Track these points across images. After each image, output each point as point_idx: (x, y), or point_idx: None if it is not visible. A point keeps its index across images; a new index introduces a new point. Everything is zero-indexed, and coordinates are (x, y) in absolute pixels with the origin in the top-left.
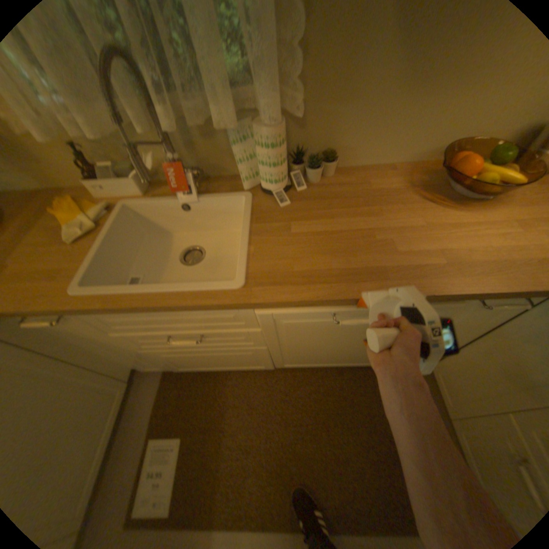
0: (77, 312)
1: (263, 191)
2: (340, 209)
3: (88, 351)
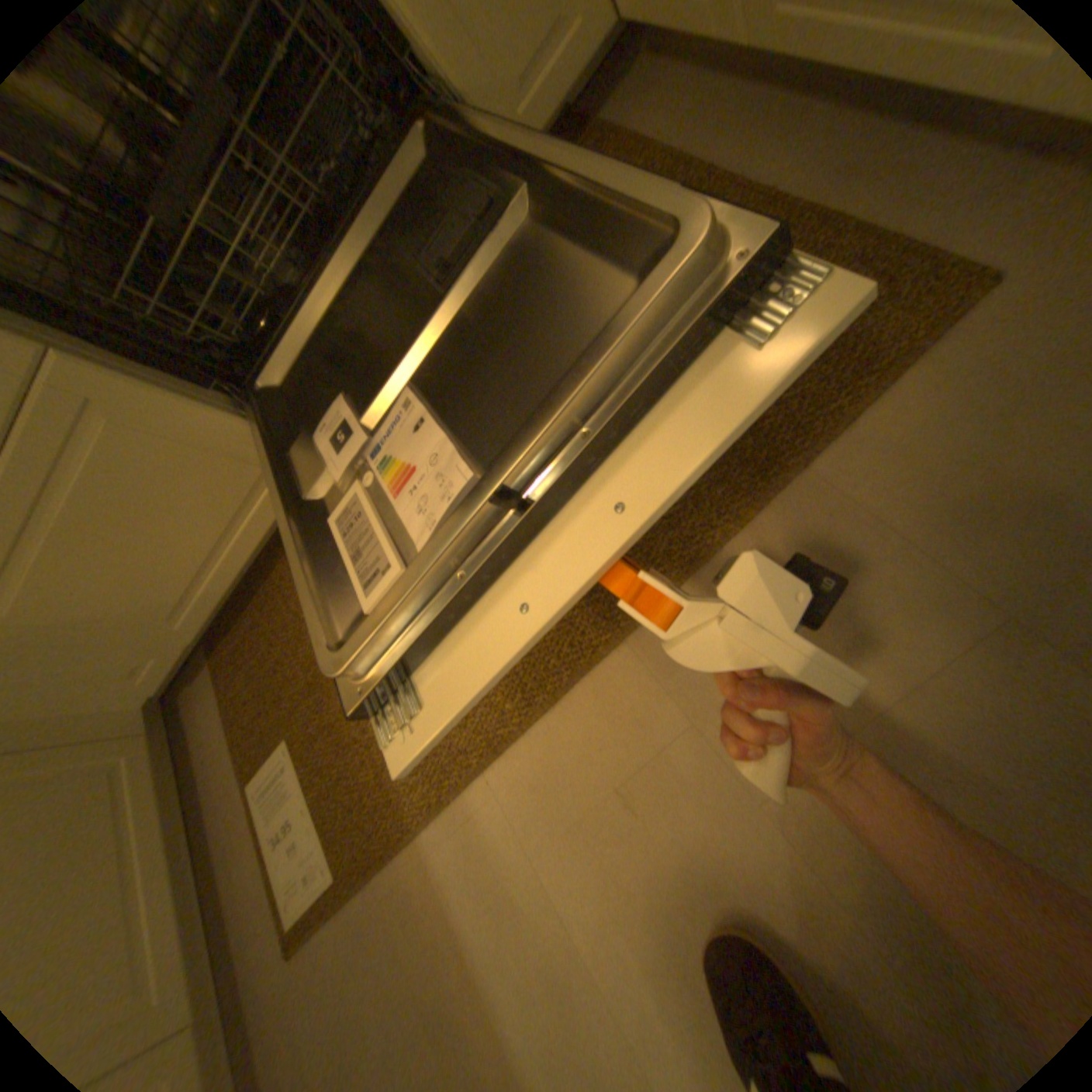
0: None
1: None
2: None
3: None
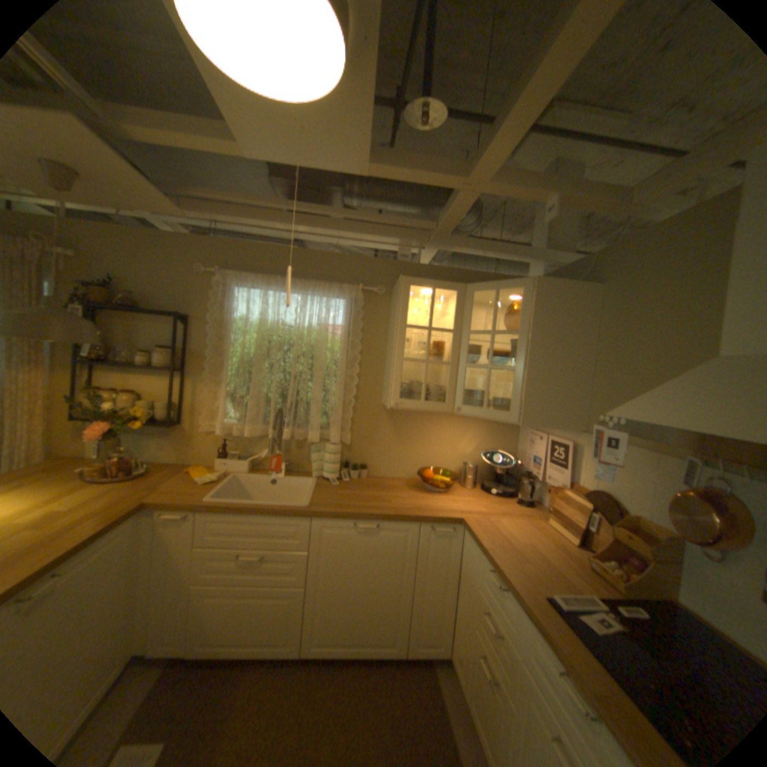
0: (206, 508)
1: (323, 479)
2: (365, 489)
3: (139, 586)
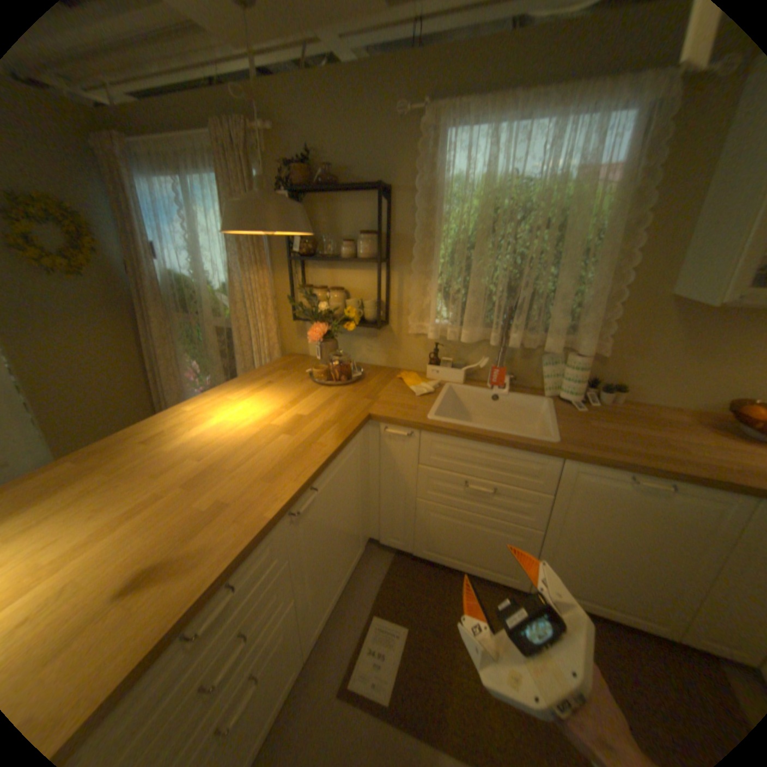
0: (434, 428)
1: (561, 399)
2: (633, 422)
3: (371, 486)
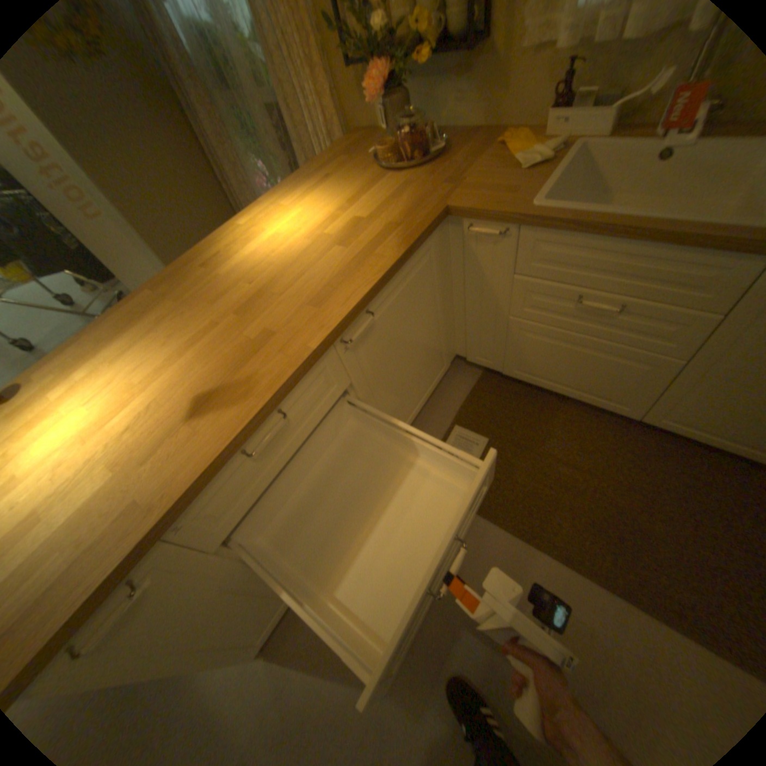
0: (540, 219)
1: None
2: None
3: (455, 302)
